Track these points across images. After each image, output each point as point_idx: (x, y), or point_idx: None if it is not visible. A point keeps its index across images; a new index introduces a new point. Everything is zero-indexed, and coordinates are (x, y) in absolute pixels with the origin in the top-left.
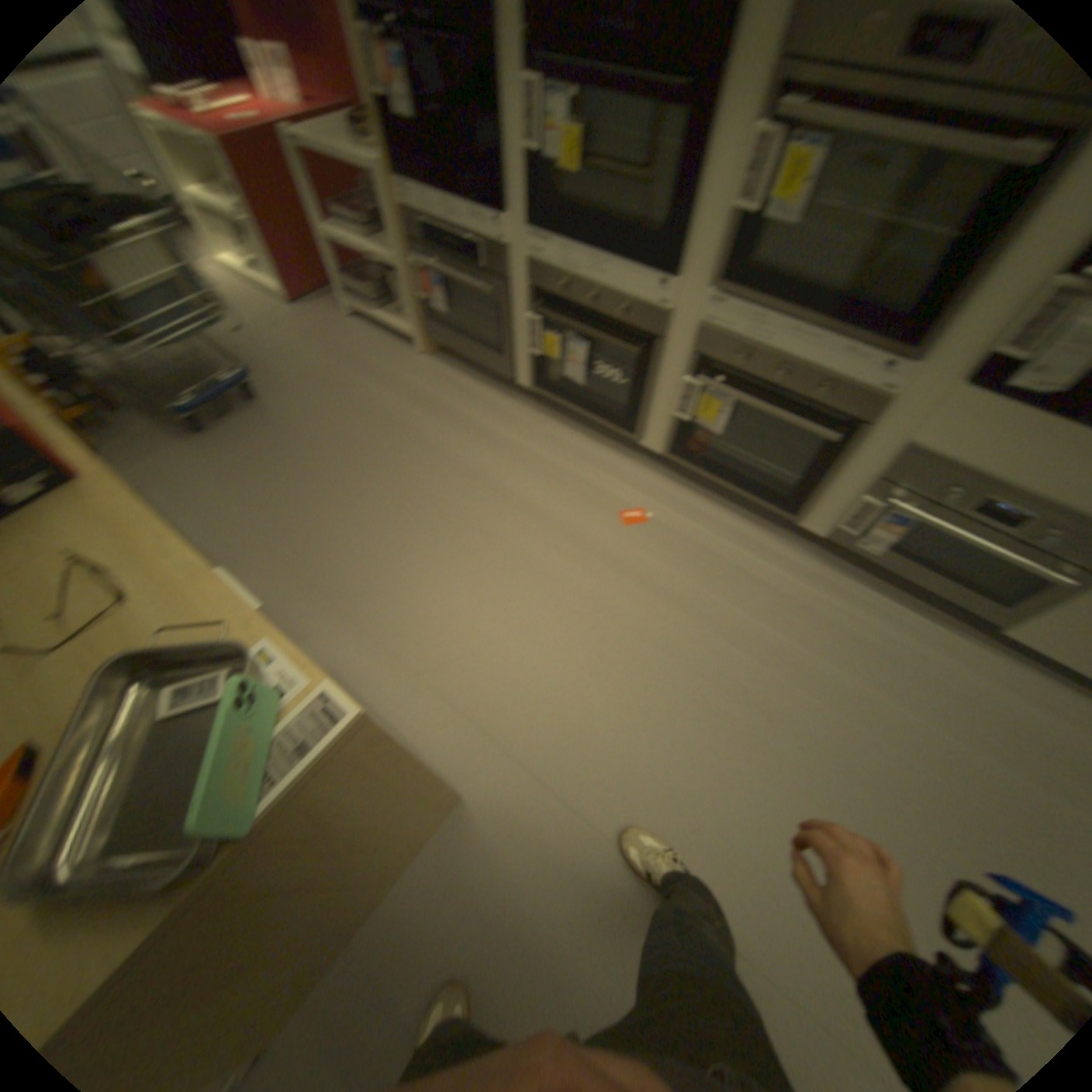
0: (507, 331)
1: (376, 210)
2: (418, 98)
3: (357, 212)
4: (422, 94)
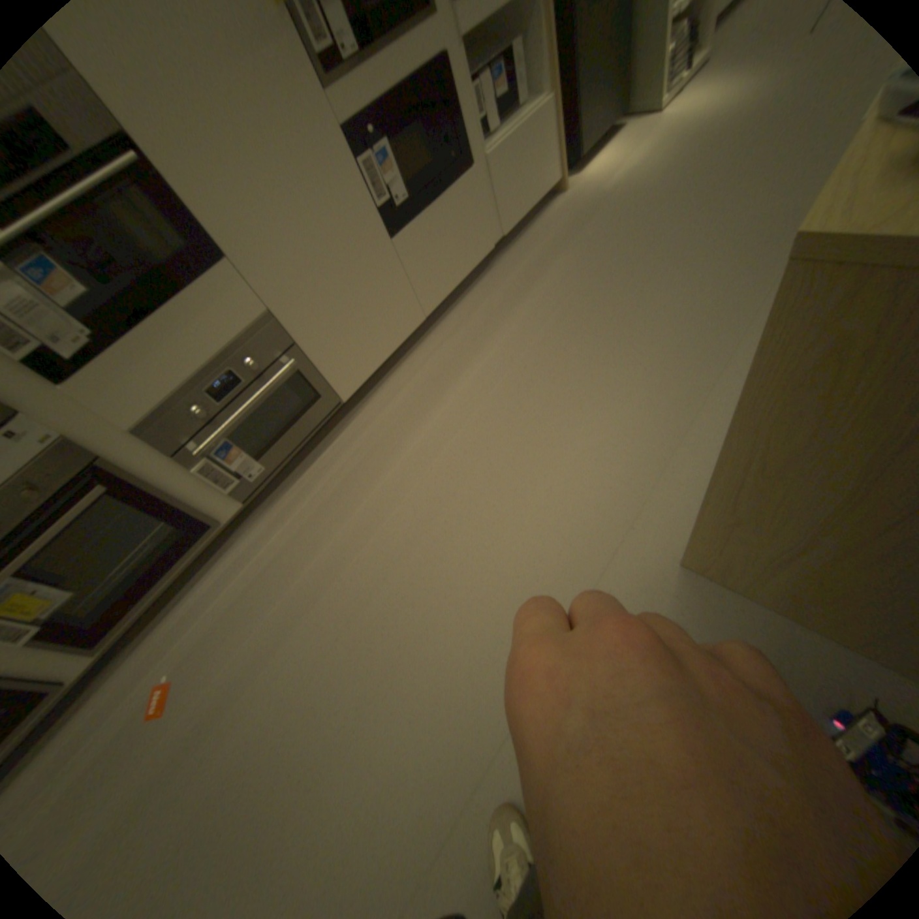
0: None
1: None
2: None
3: None
4: None
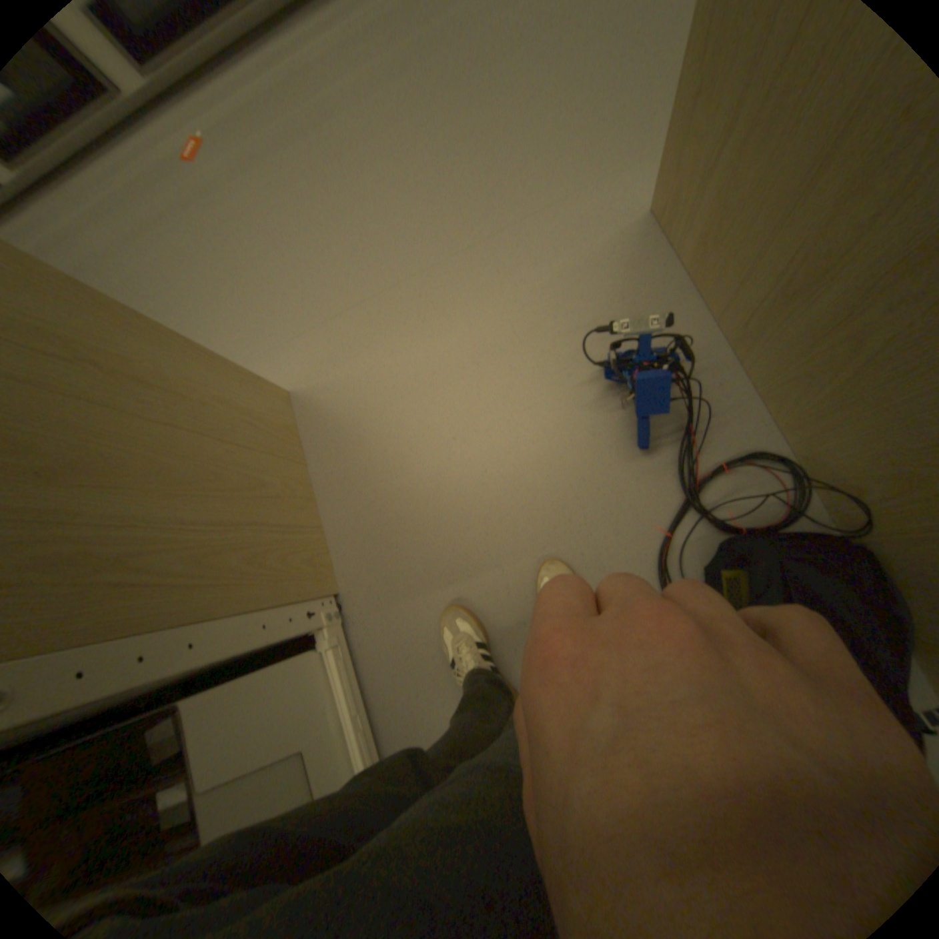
0: None
1: None
2: None
3: None
4: None
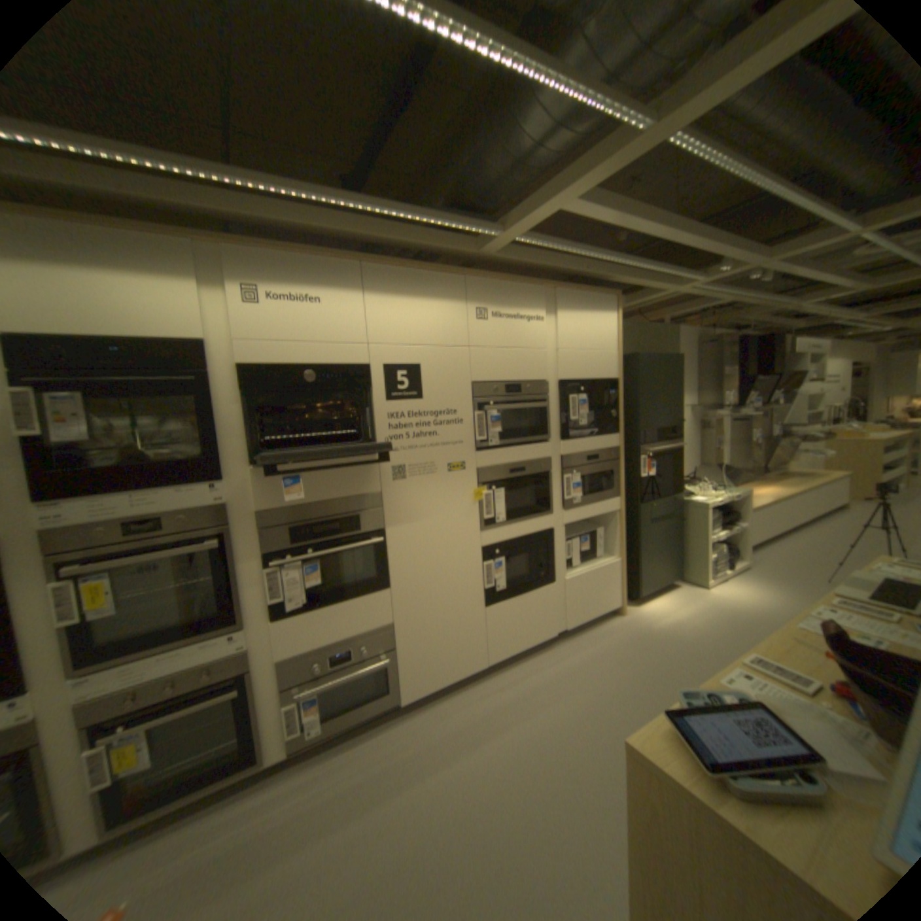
0: None
1: None
2: None
3: None
4: None
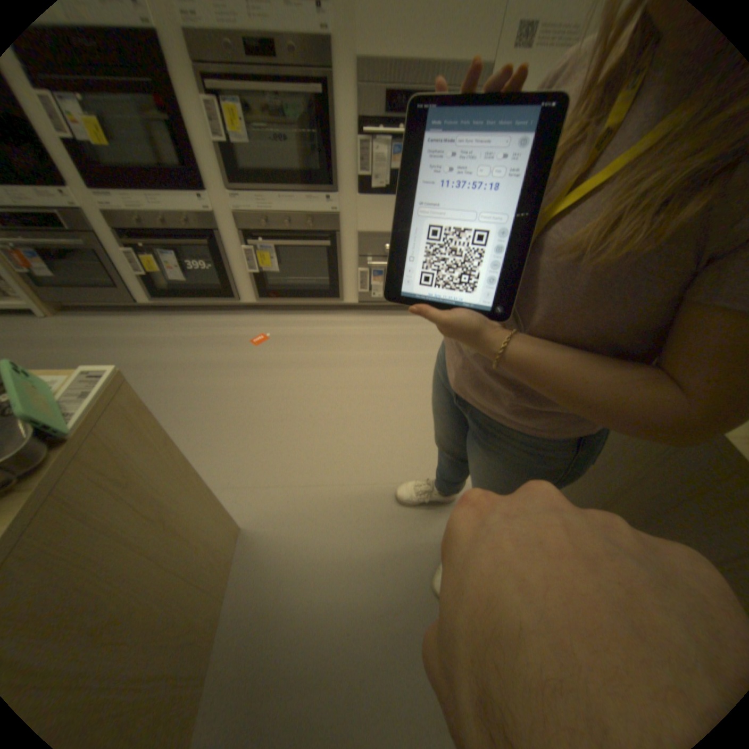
0: (108, 272)
1: None
2: None
3: None
4: None
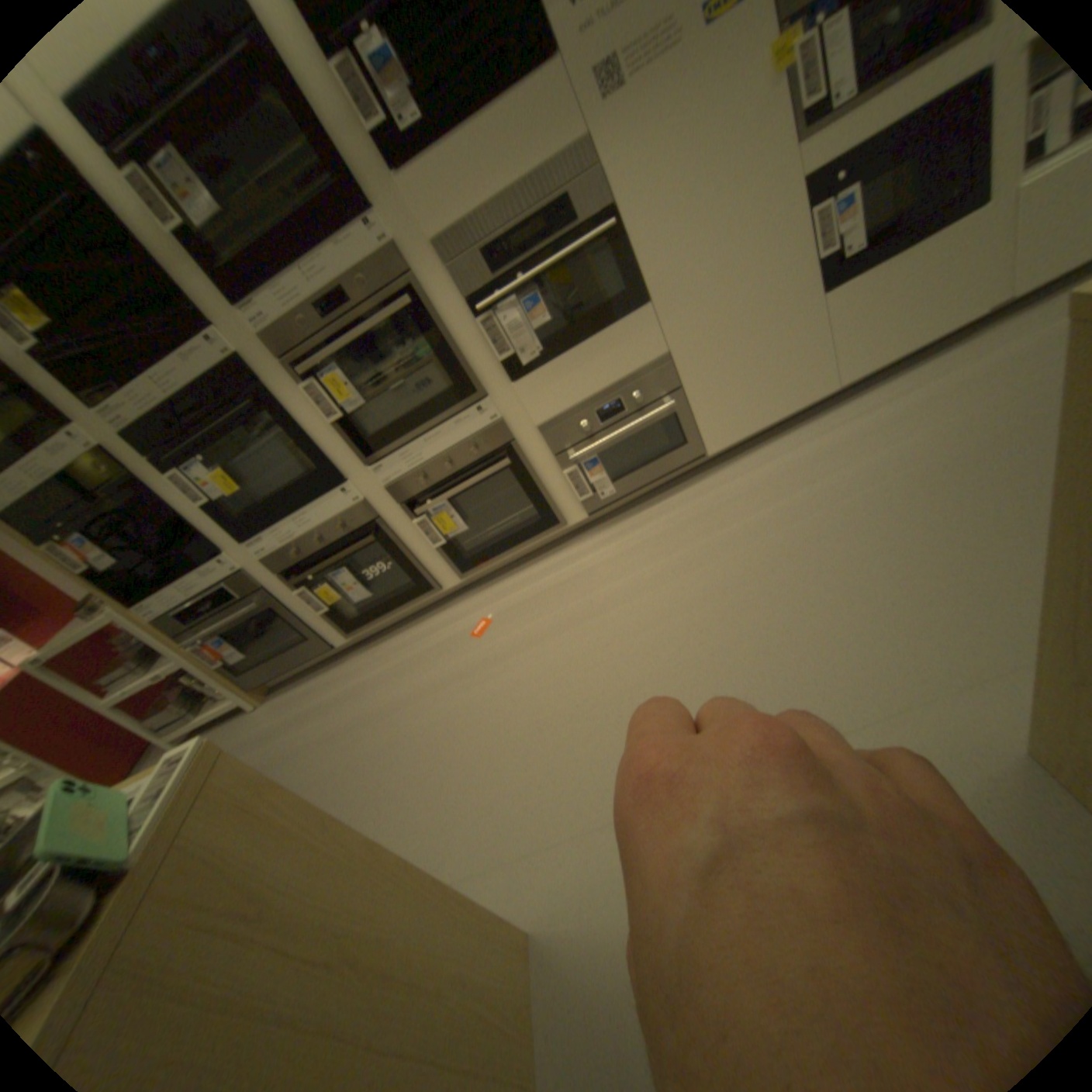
0: (296, 627)
1: (137, 653)
2: (110, 551)
3: (122, 670)
4: (114, 550)
